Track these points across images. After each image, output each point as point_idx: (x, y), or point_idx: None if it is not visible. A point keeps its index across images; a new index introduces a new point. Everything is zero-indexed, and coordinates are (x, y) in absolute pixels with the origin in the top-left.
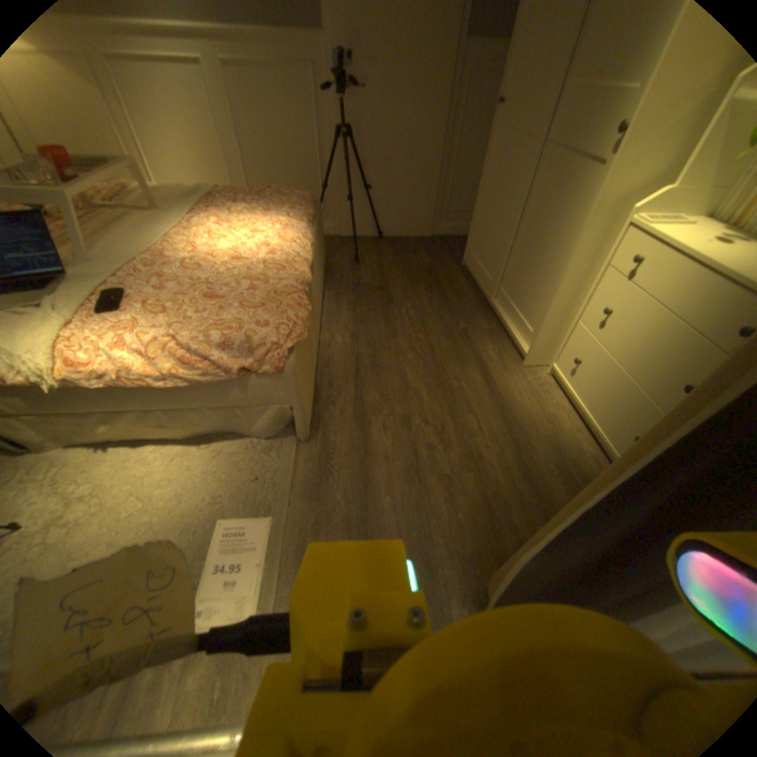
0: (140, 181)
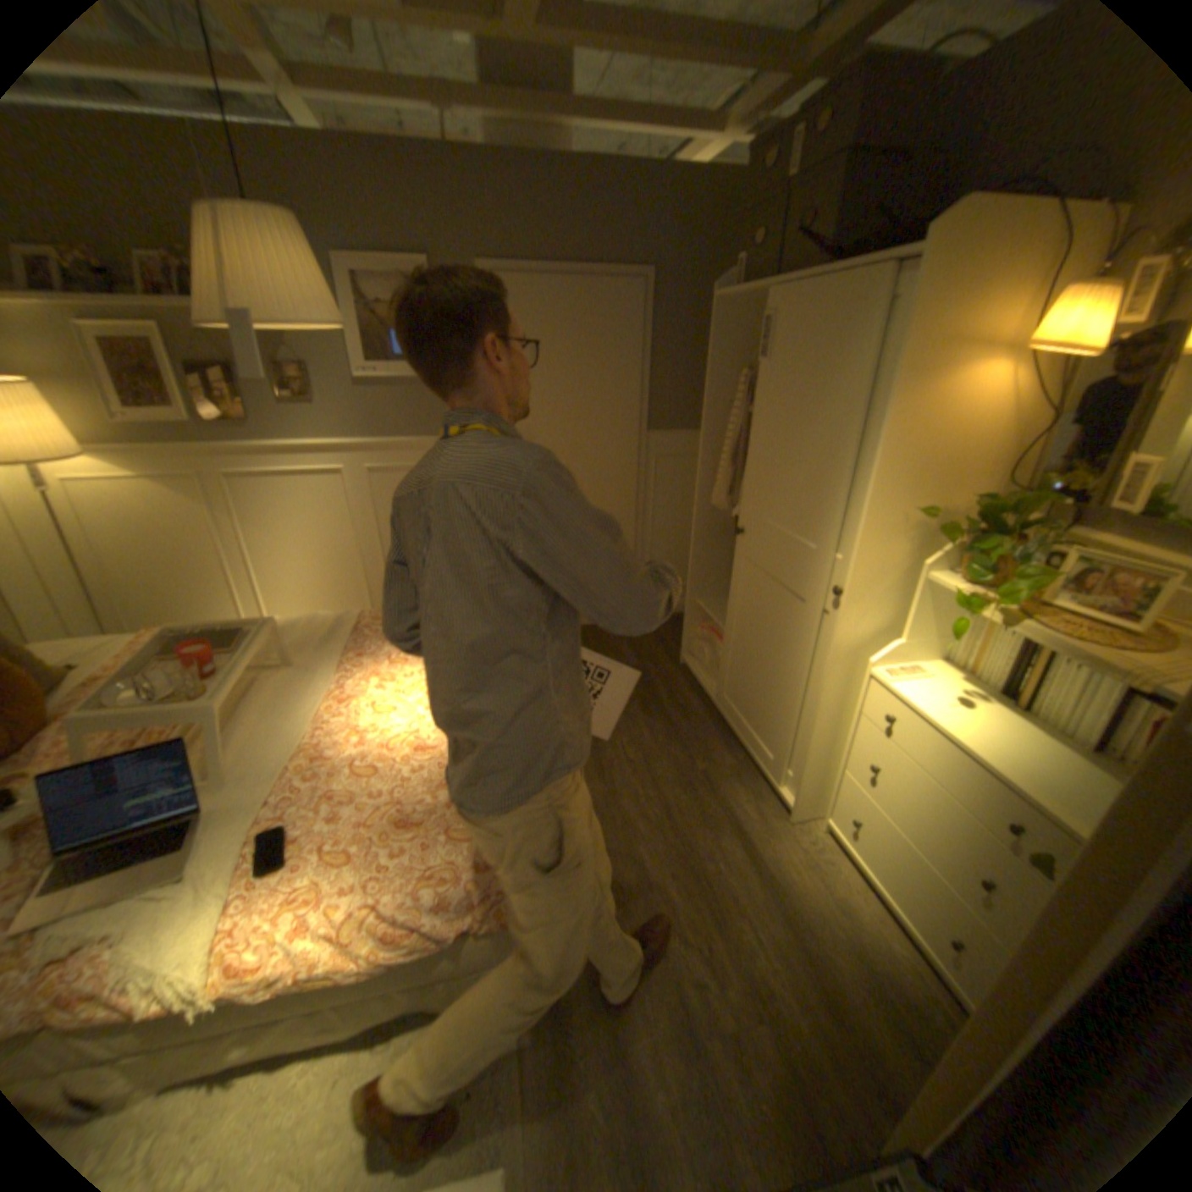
0: (276, 639)
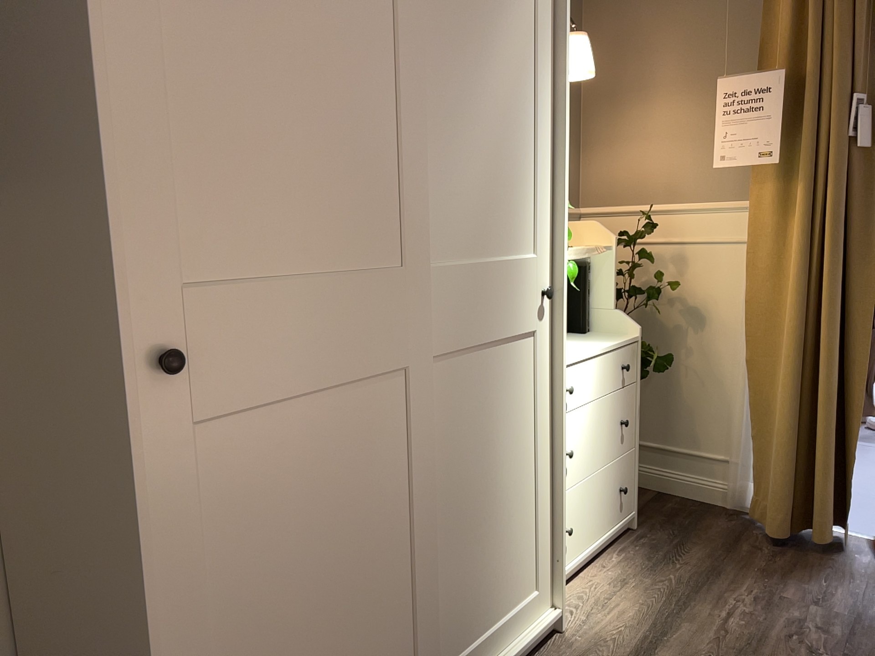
0: None
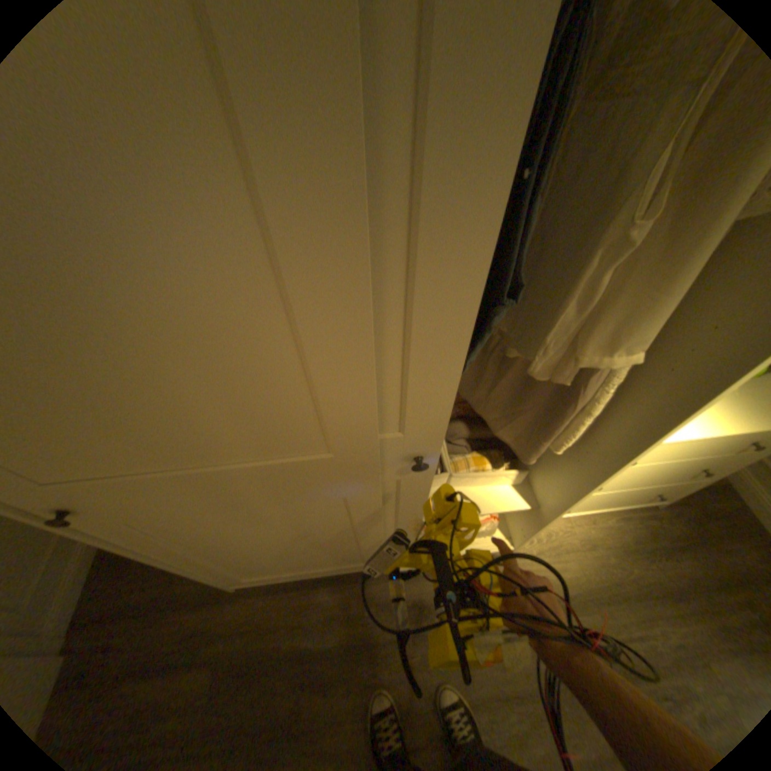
0: None
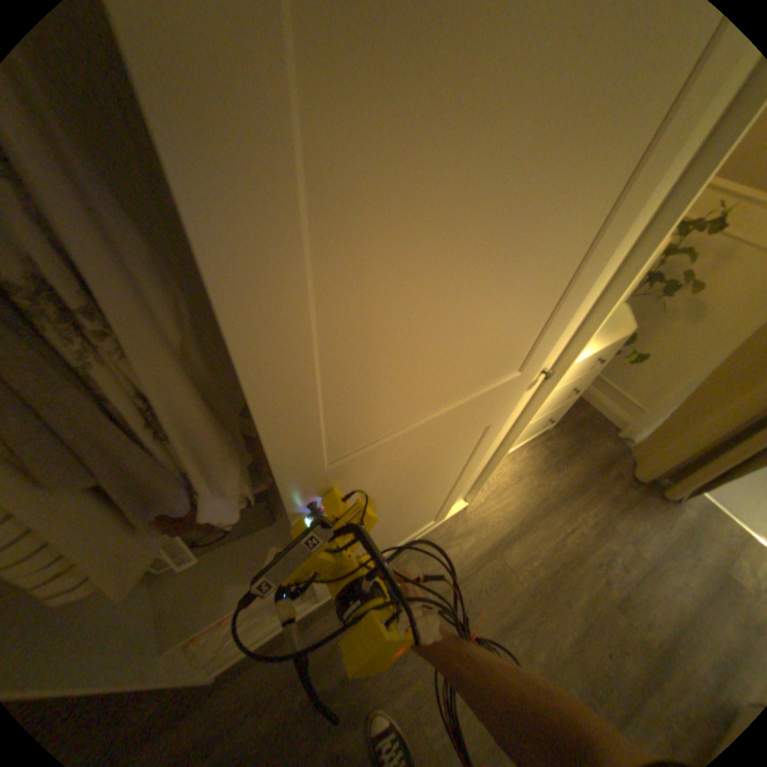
0: None
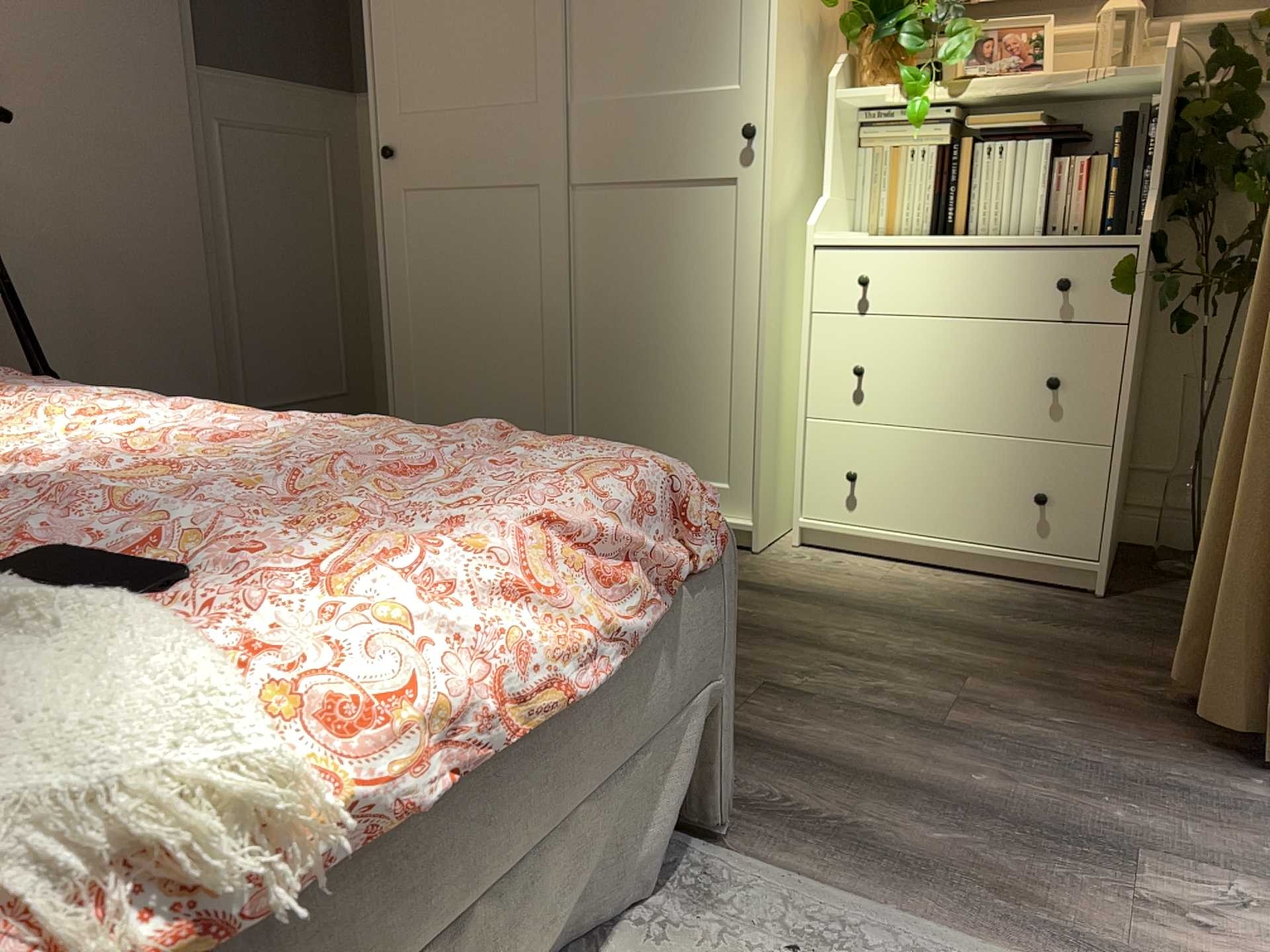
0: None
